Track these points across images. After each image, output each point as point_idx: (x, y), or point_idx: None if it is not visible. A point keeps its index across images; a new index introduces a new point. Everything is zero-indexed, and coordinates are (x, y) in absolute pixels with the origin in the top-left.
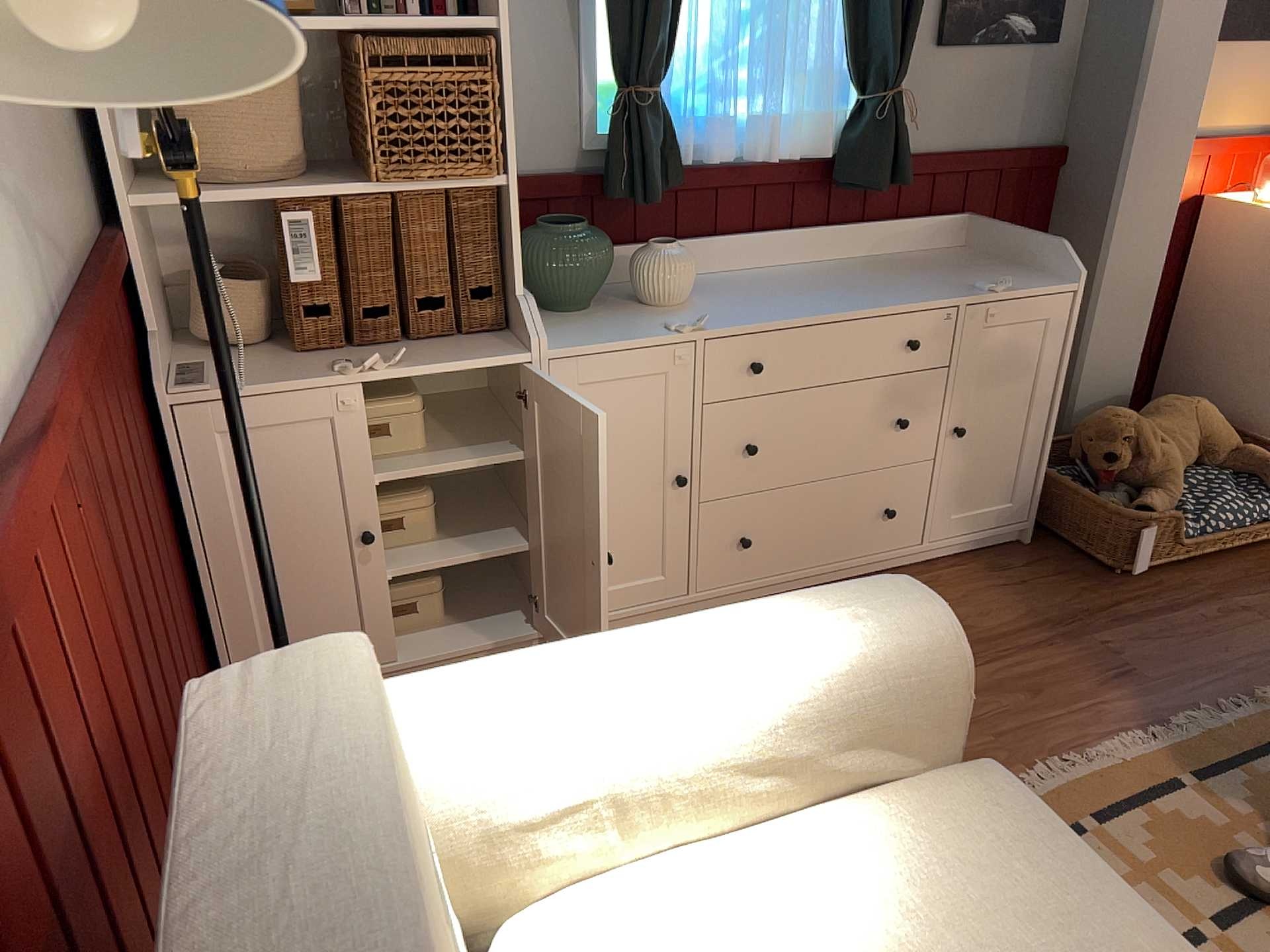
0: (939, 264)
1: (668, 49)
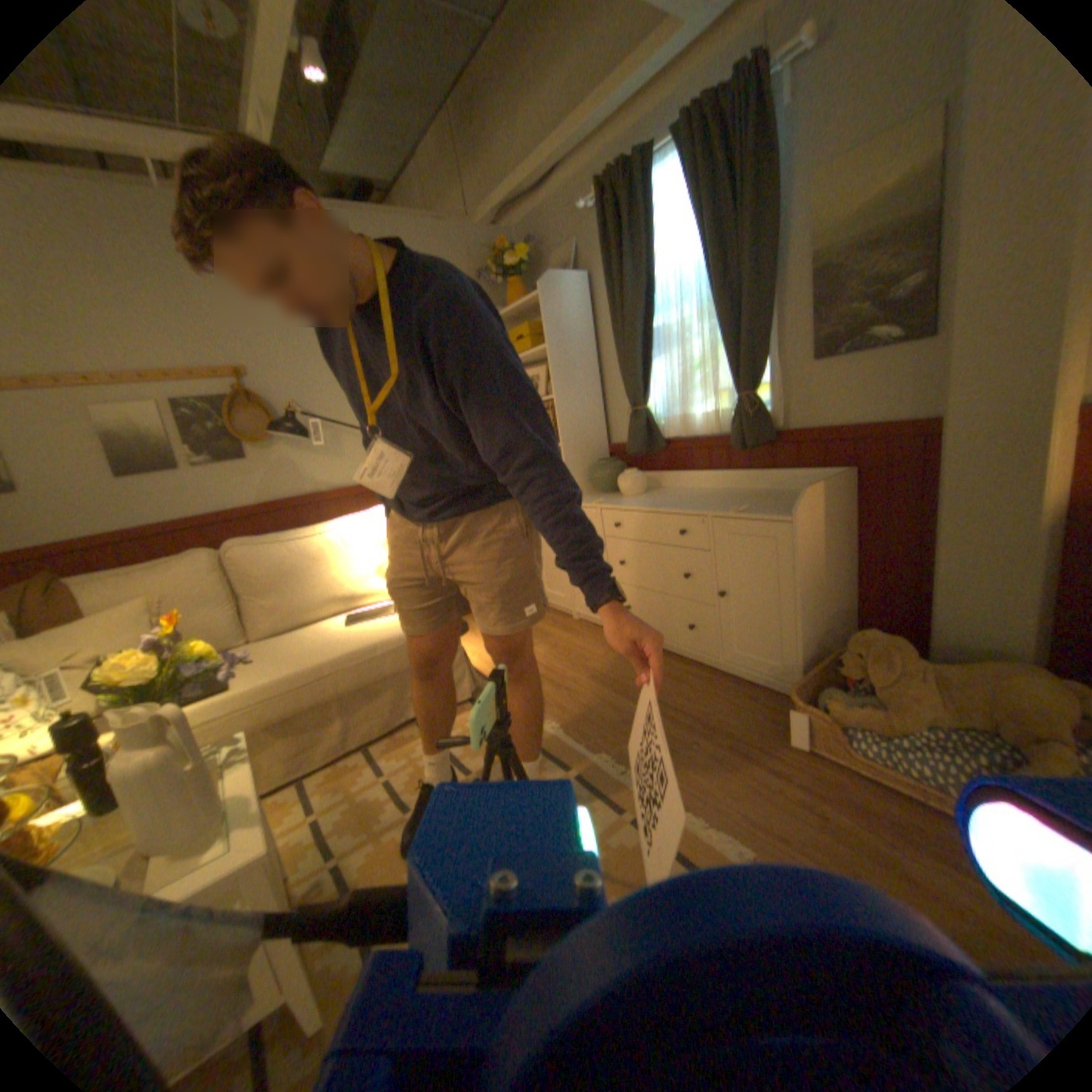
0: (783, 497)
1: (643, 390)
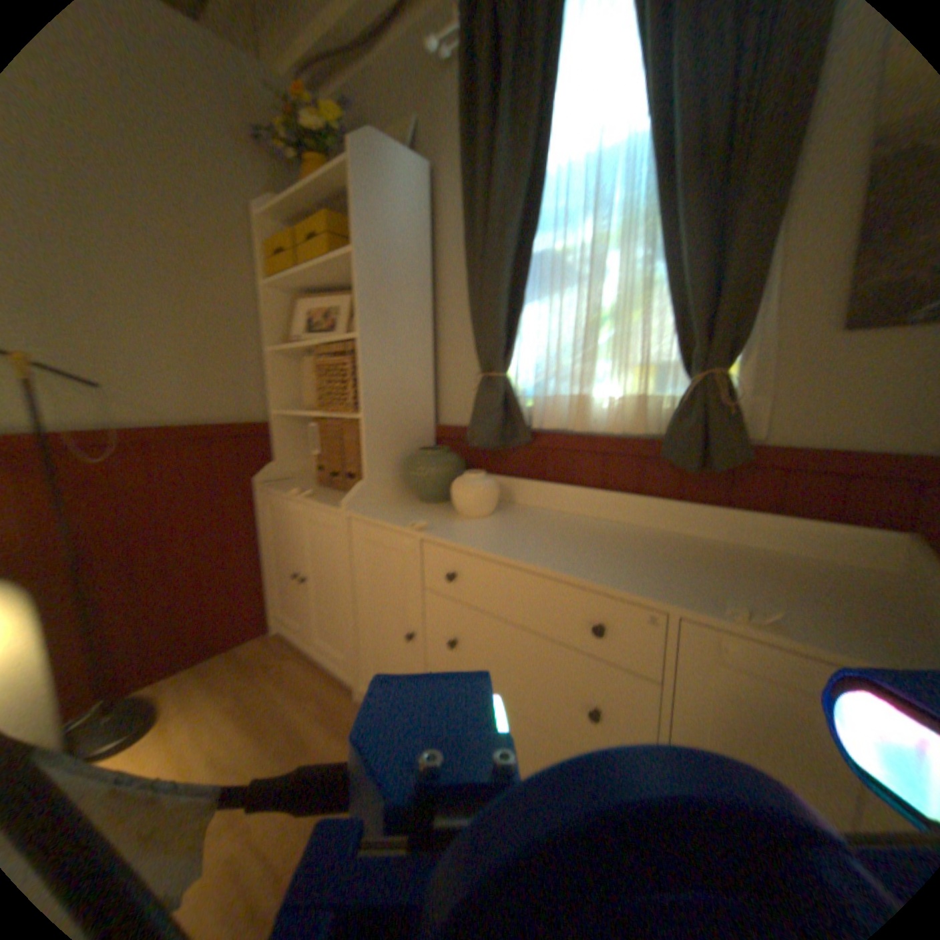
0: (785, 574)
1: (509, 347)
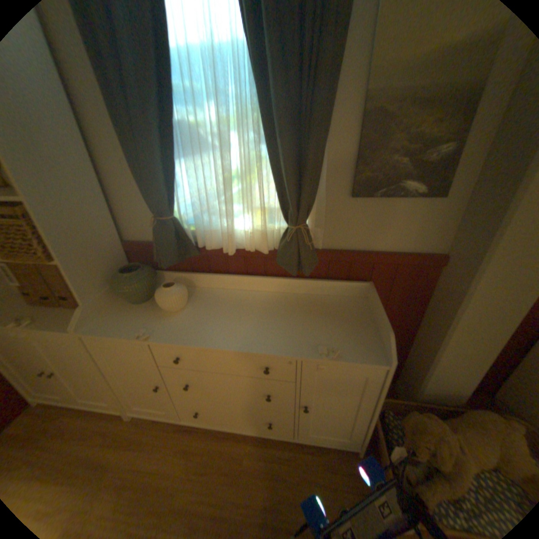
0: (332, 312)
1: (171, 198)
